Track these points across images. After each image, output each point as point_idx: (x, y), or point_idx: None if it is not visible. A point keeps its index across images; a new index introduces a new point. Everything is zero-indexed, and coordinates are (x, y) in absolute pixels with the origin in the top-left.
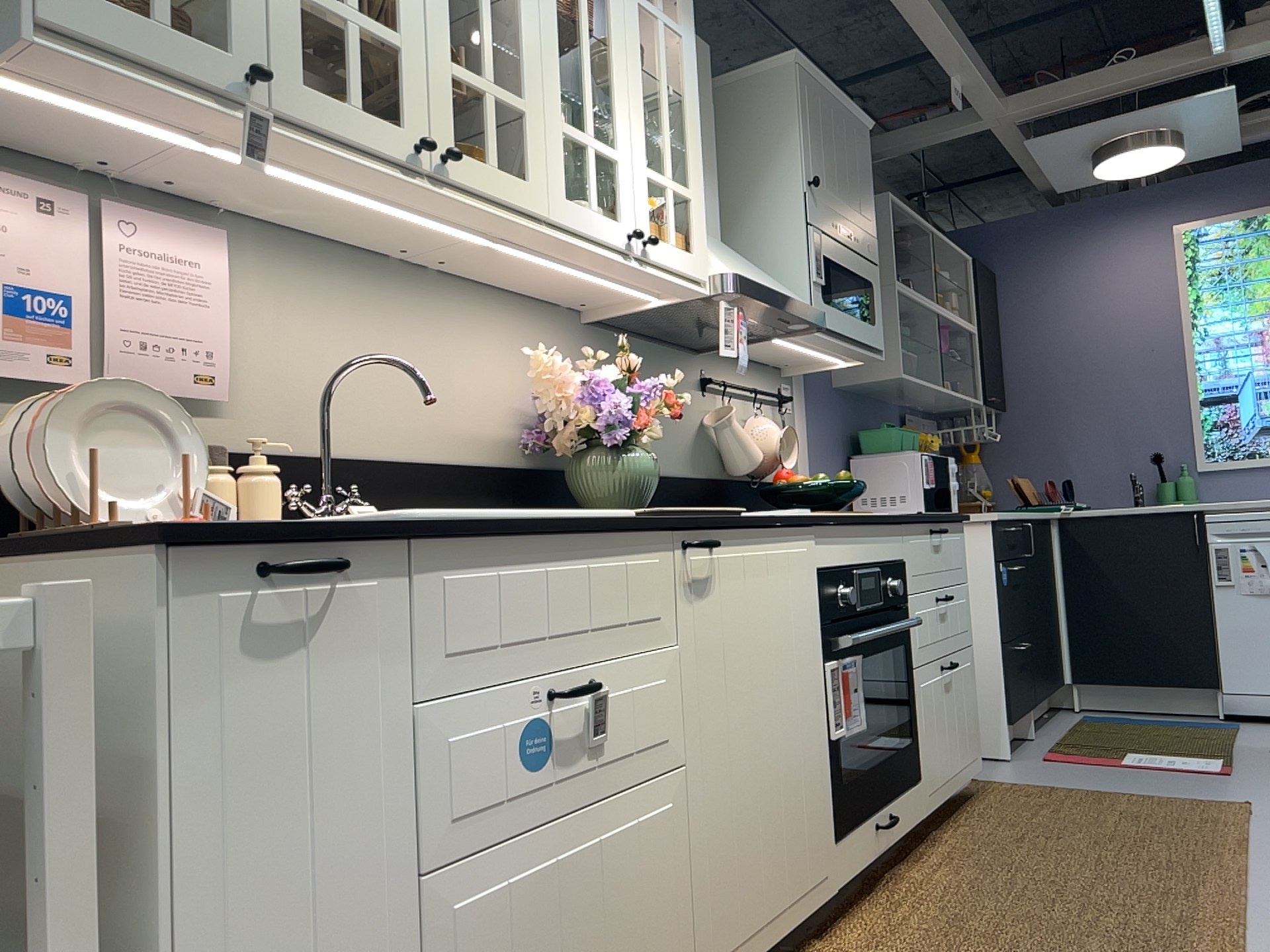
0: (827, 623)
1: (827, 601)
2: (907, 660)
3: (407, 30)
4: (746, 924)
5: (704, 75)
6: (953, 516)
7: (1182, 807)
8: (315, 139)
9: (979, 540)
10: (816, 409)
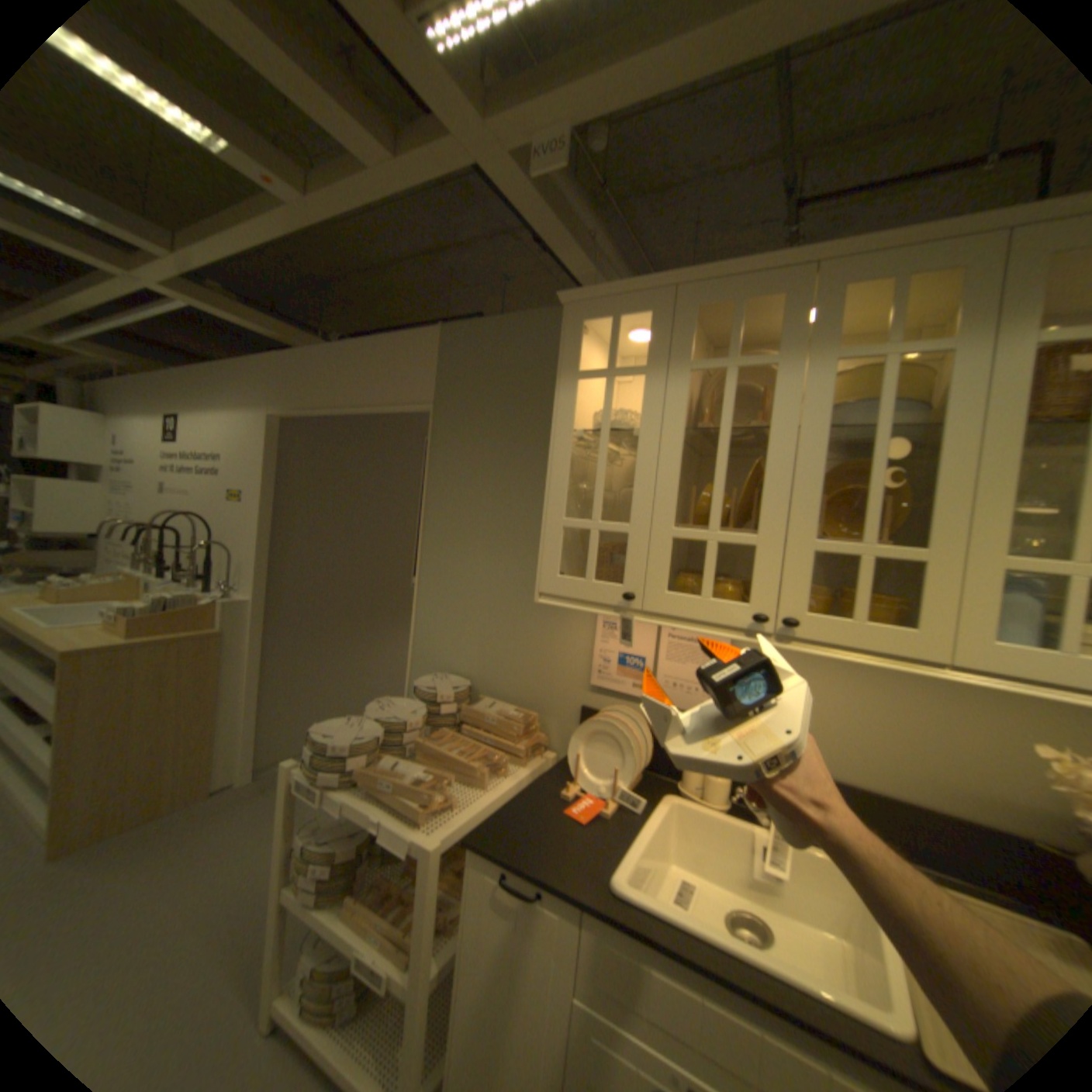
0: None
1: None
2: None
3: (766, 528)
4: None
5: None
6: None
7: None
8: (675, 621)
9: None
10: None
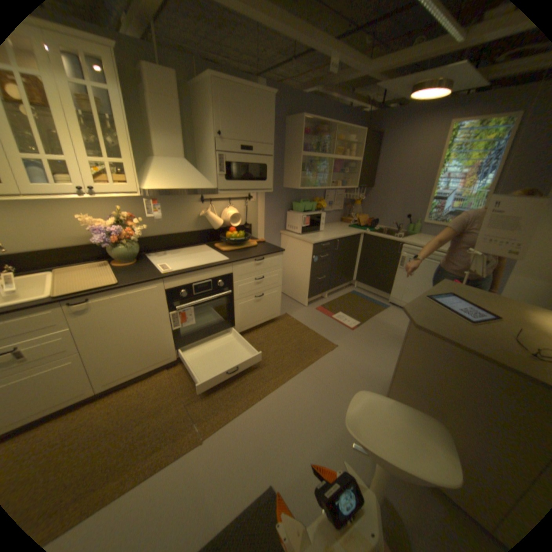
0: (172, 302)
1: (171, 297)
2: (230, 299)
3: None
4: (120, 376)
5: (169, 85)
6: (270, 253)
7: (317, 343)
8: None
9: (309, 248)
10: (269, 197)
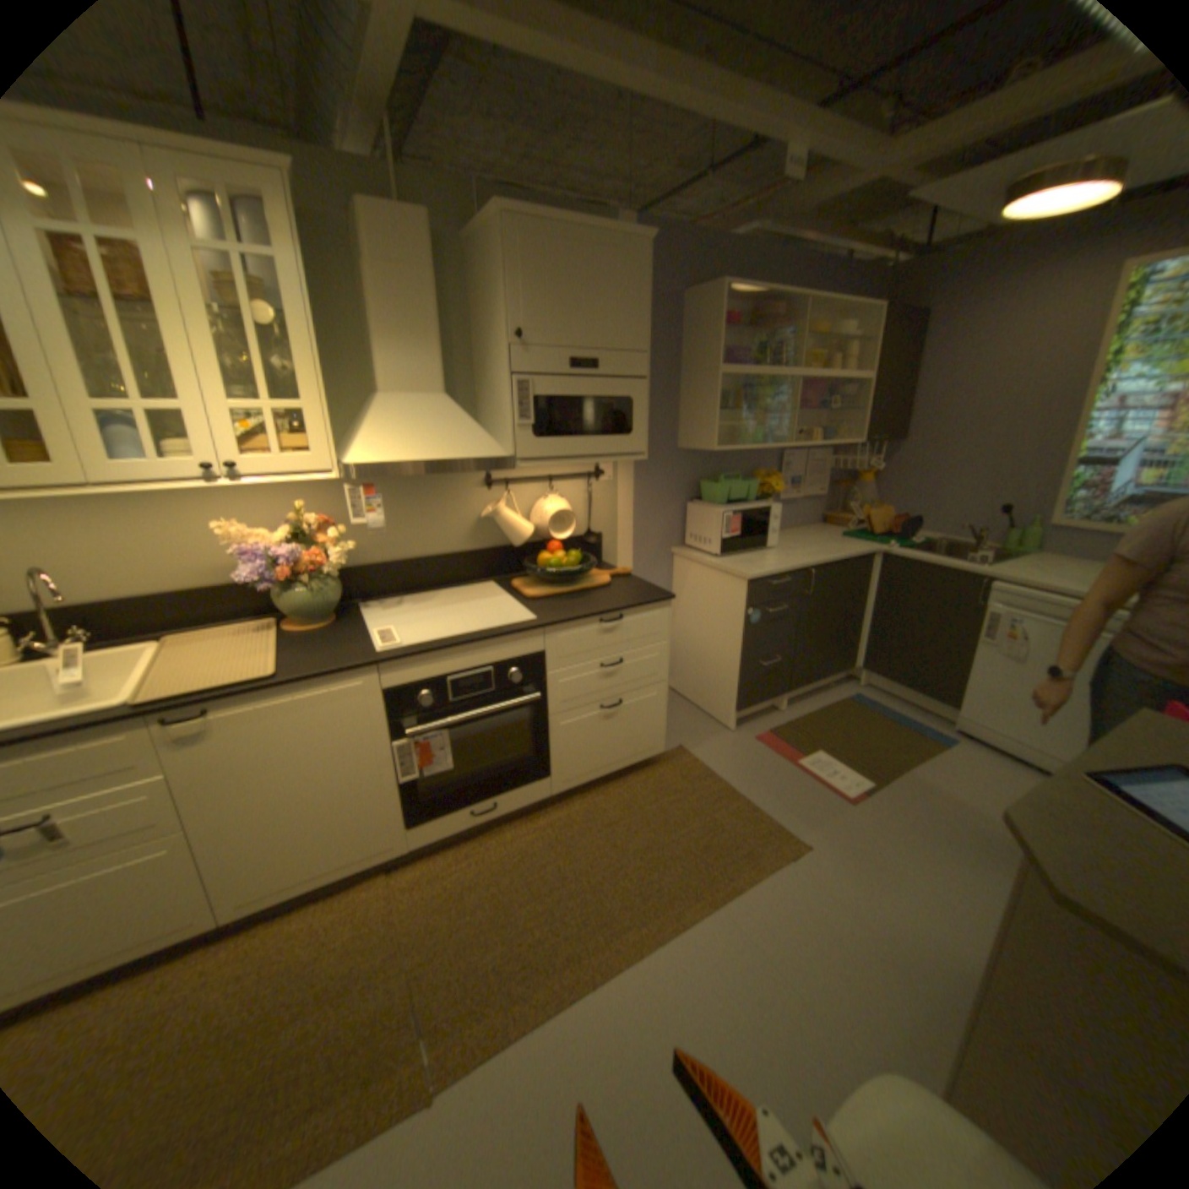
0: (398, 718)
1: (396, 706)
2: (539, 712)
3: None
4: (276, 885)
5: (412, 242)
6: (638, 604)
7: (756, 834)
8: None
9: (738, 589)
10: (644, 471)
